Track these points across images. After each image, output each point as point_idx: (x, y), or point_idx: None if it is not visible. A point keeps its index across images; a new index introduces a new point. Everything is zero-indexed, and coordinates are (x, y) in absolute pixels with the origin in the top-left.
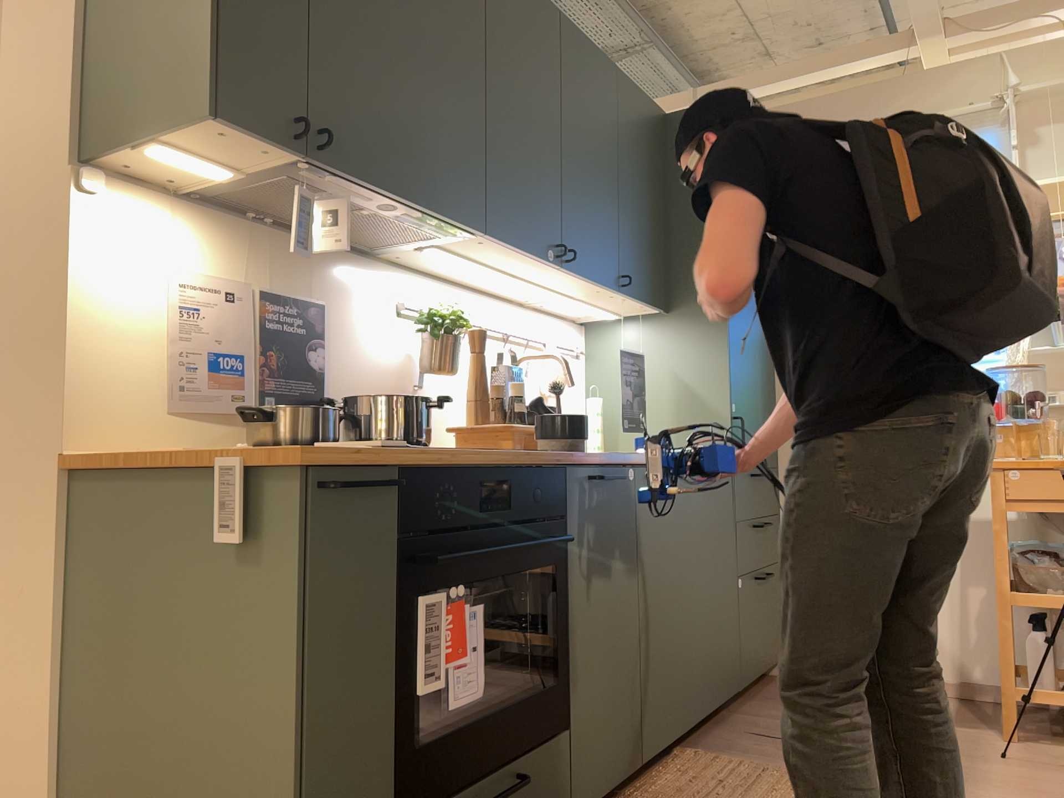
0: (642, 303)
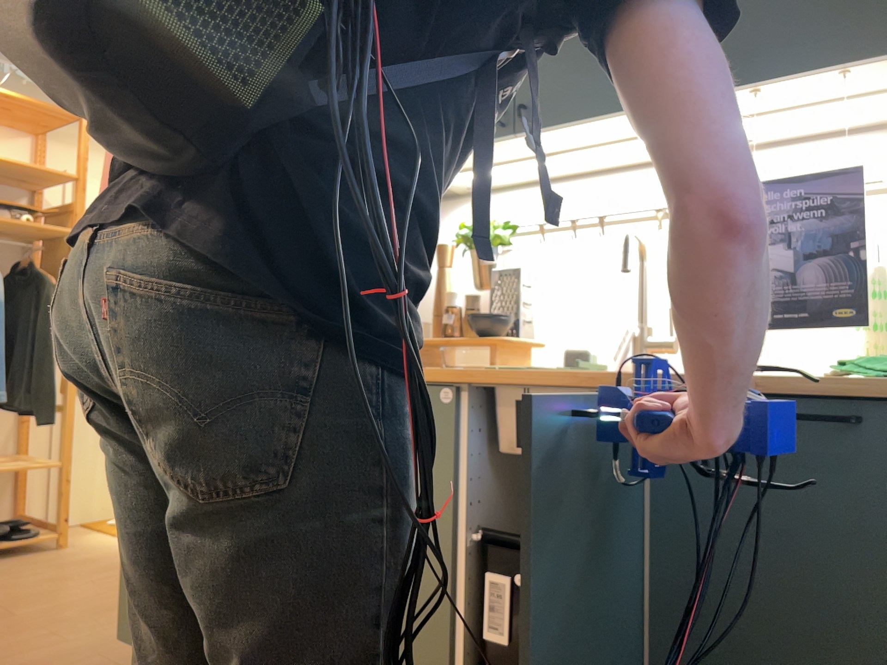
0: (827, 75)
